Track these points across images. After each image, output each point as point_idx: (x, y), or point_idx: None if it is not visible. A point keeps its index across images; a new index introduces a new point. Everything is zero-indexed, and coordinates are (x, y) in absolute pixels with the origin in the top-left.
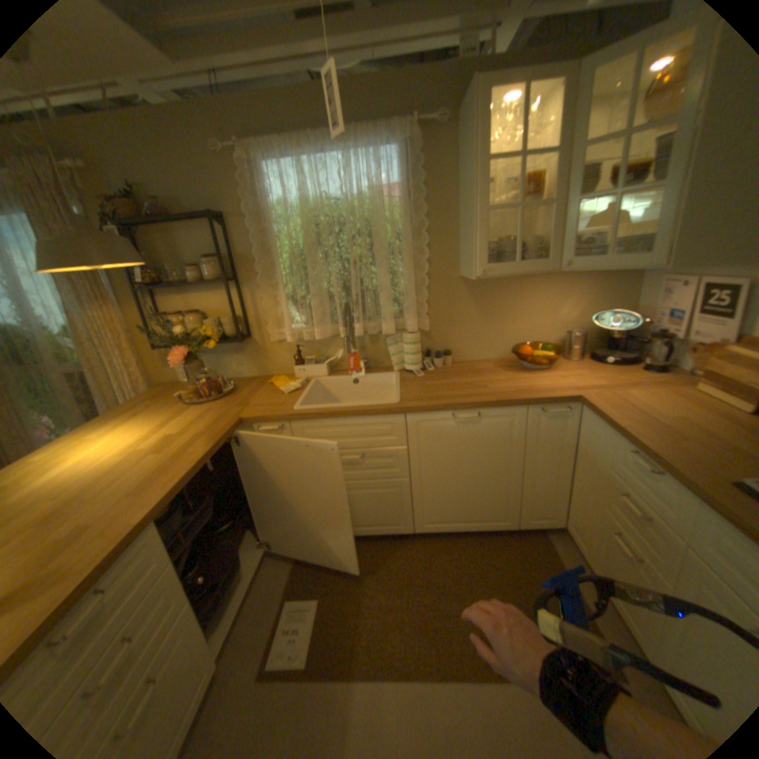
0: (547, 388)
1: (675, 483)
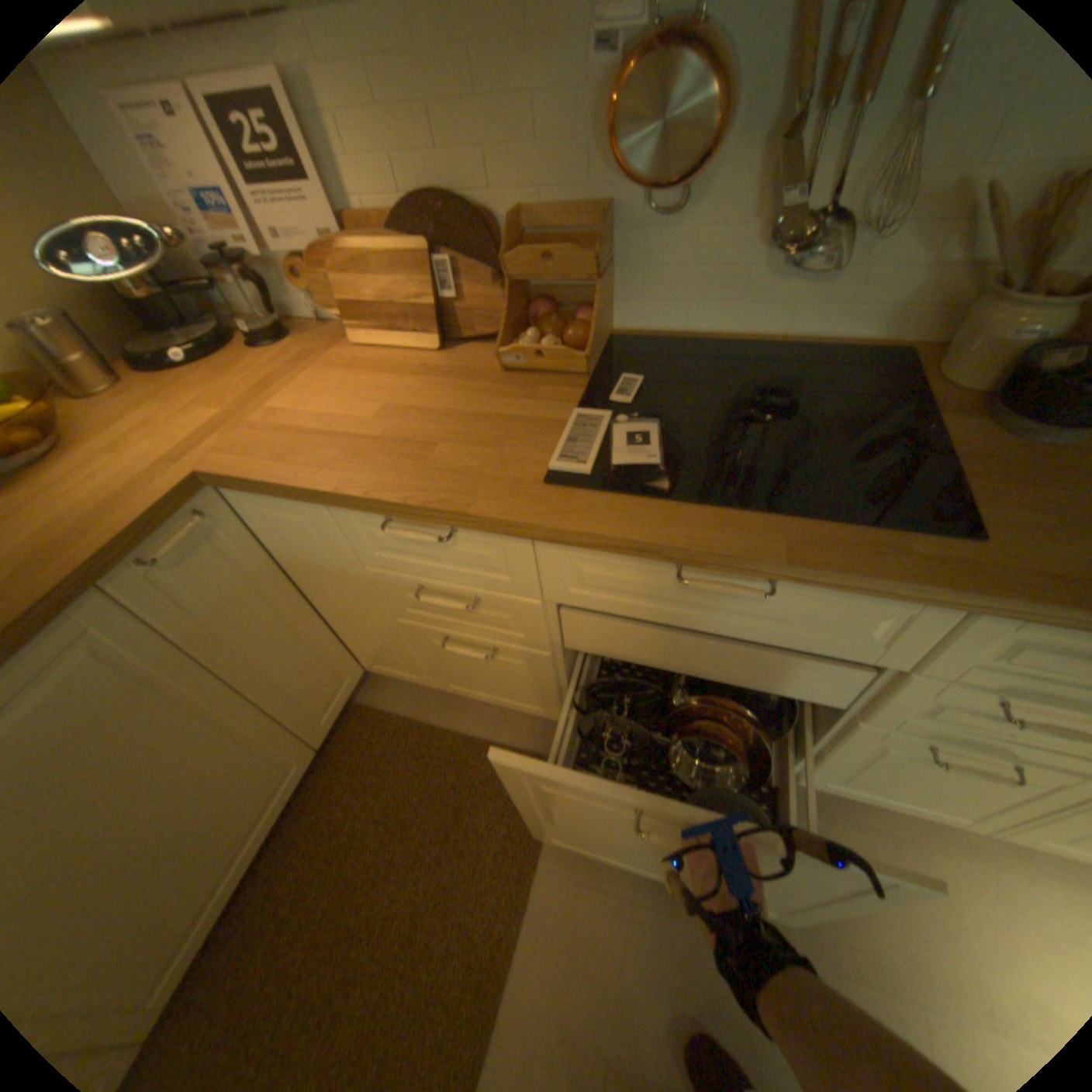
0: (97, 503)
1: (480, 532)
